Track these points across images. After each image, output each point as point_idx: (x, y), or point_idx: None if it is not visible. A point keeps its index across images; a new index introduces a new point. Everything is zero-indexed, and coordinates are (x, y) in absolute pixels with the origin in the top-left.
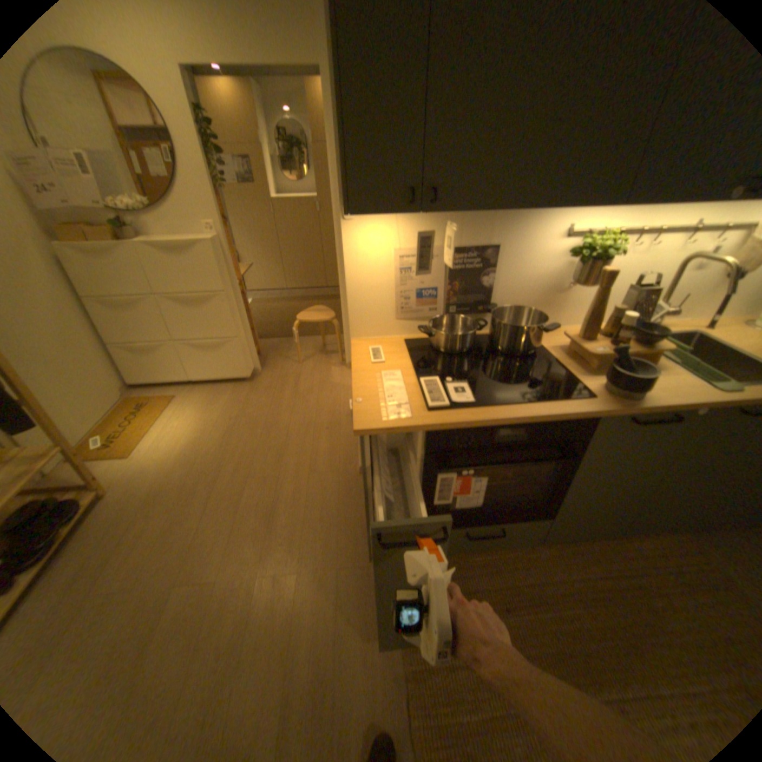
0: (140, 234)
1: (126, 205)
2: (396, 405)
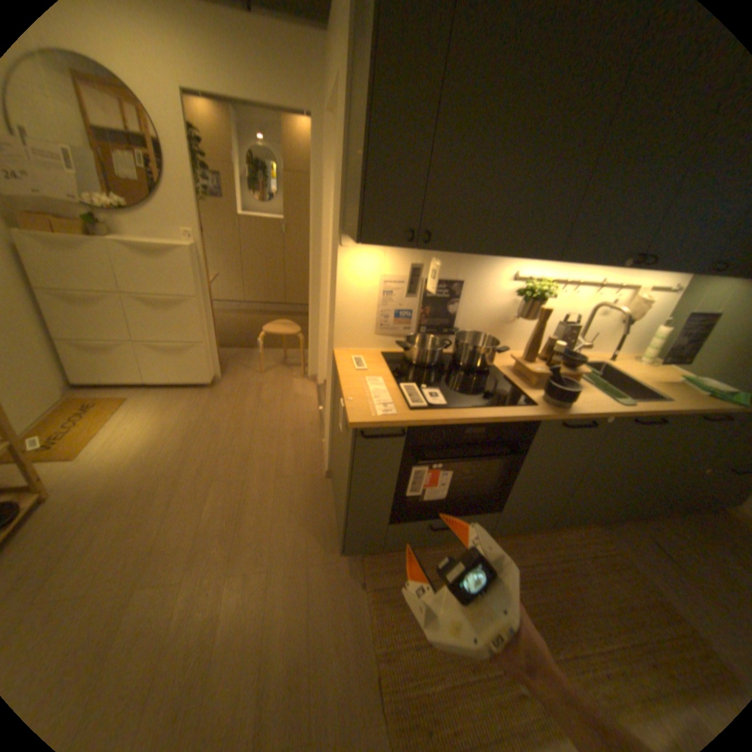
0: (112, 234)
1: (102, 205)
2: (382, 405)
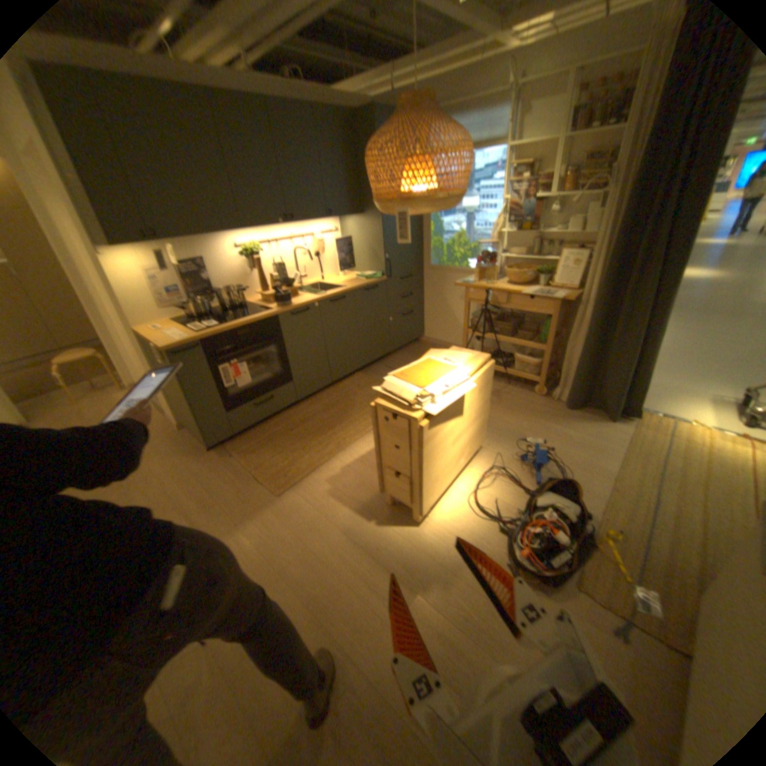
0: None
1: None
2: (179, 338)
